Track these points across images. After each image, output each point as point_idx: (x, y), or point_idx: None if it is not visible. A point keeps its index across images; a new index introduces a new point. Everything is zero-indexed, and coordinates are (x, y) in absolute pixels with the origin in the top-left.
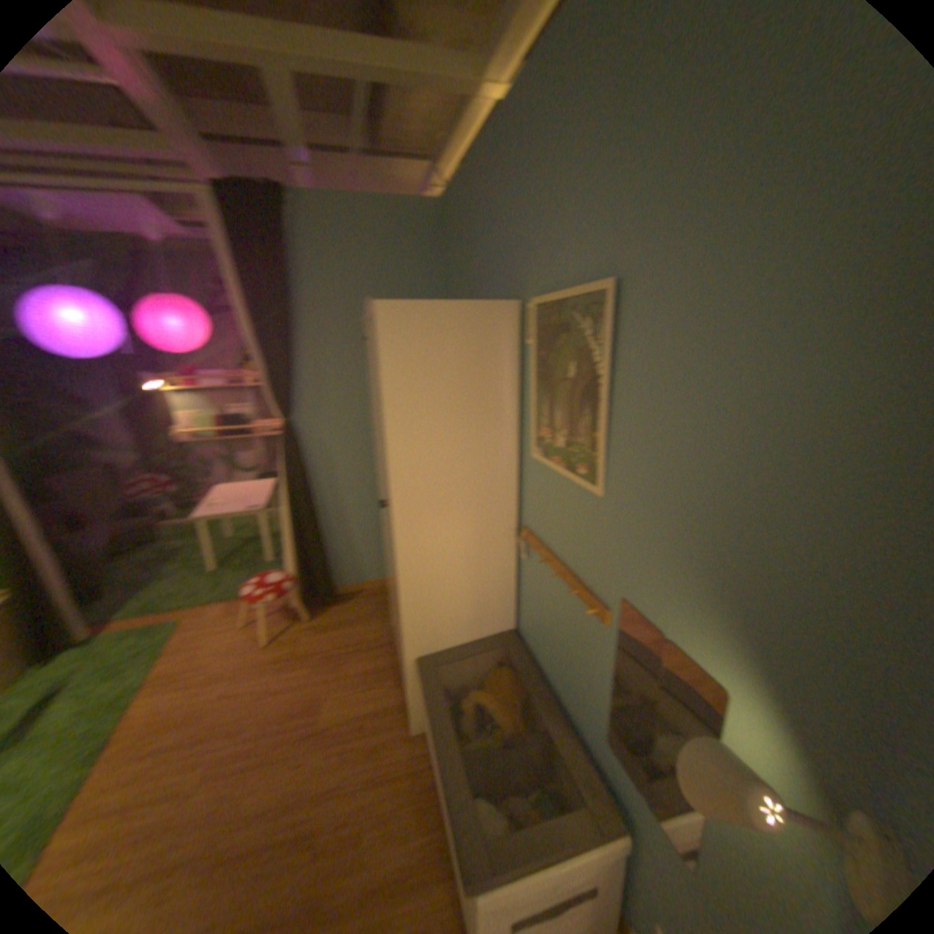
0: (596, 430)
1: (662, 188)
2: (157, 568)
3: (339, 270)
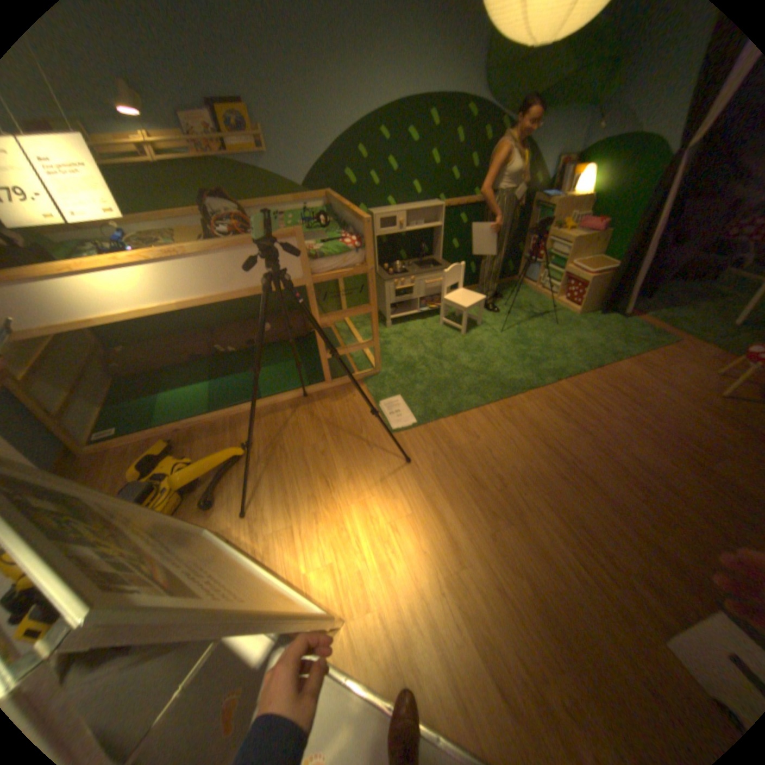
0: None
1: None
2: (702, 301)
3: None
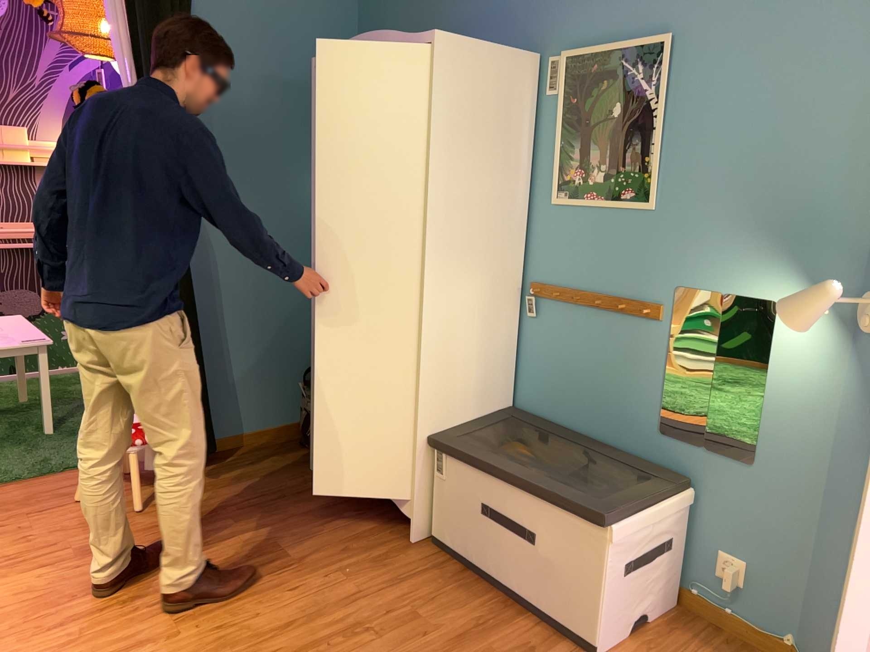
0: (648, 155)
1: None
2: None
3: (246, 1)
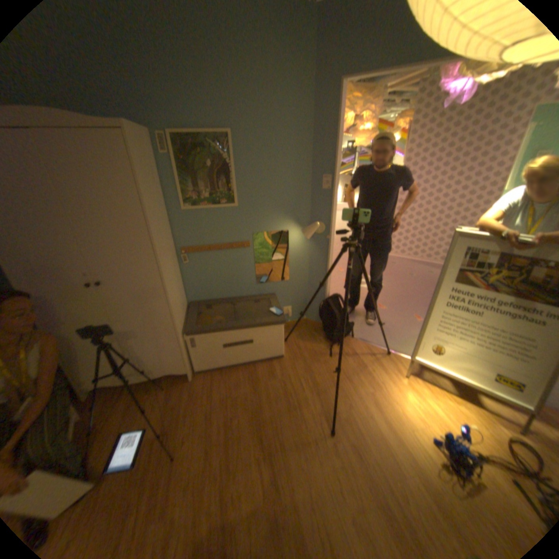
0: (229, 184)
1: (242, 106)
2: None
3: None
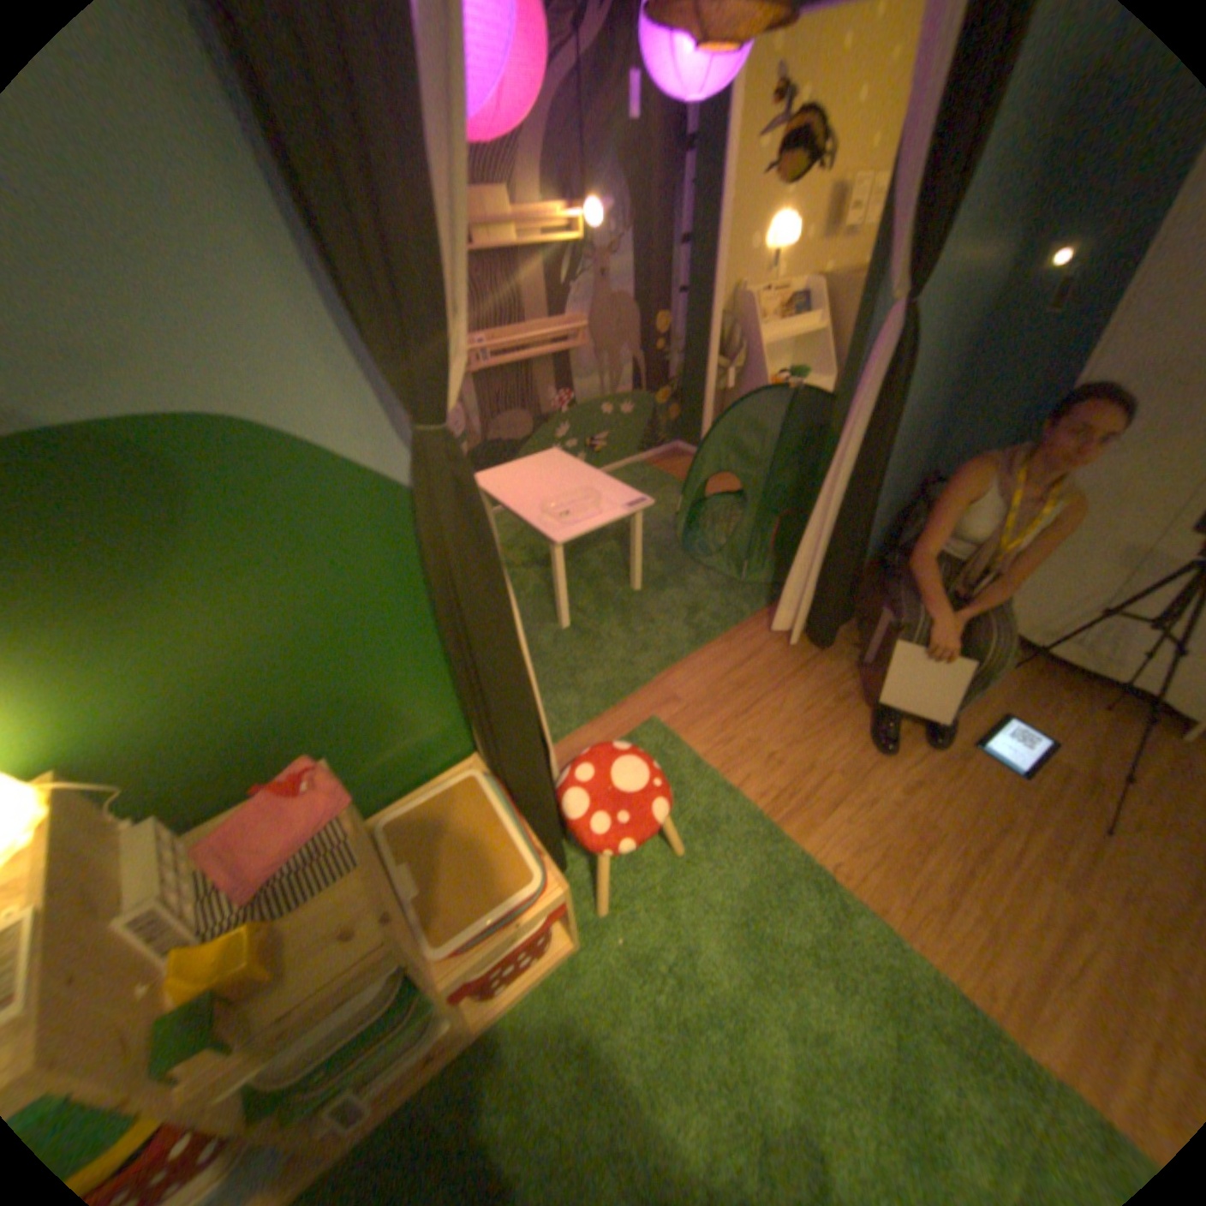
0: None
1: None
2: None
3: None
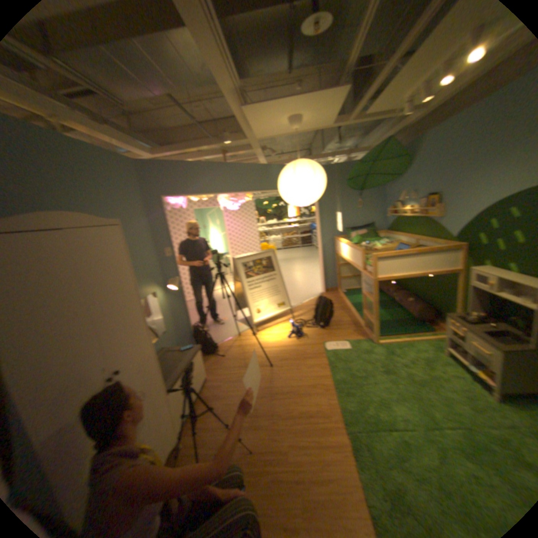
0: None
1: (113, 210)
2: None
3: None
